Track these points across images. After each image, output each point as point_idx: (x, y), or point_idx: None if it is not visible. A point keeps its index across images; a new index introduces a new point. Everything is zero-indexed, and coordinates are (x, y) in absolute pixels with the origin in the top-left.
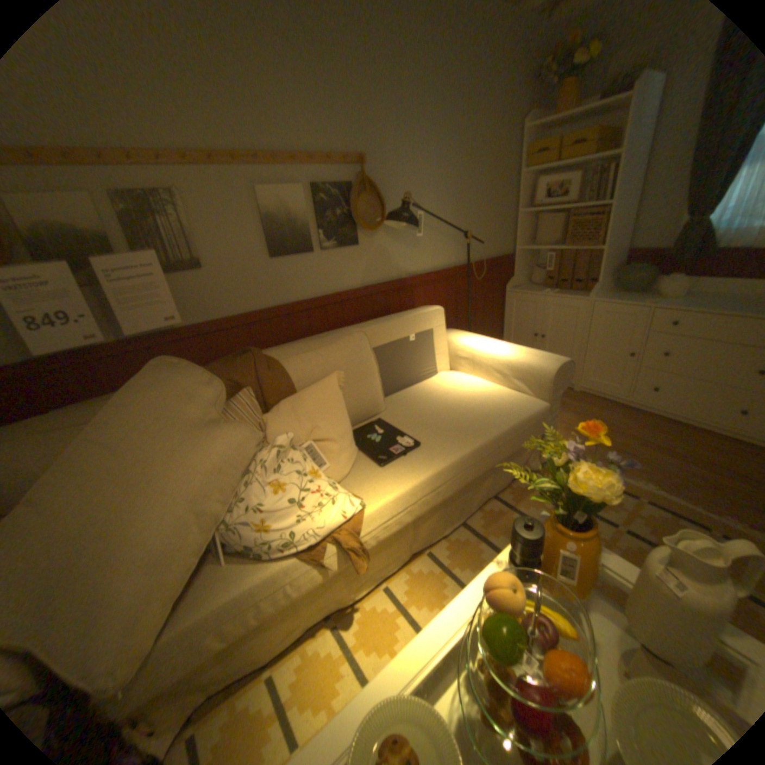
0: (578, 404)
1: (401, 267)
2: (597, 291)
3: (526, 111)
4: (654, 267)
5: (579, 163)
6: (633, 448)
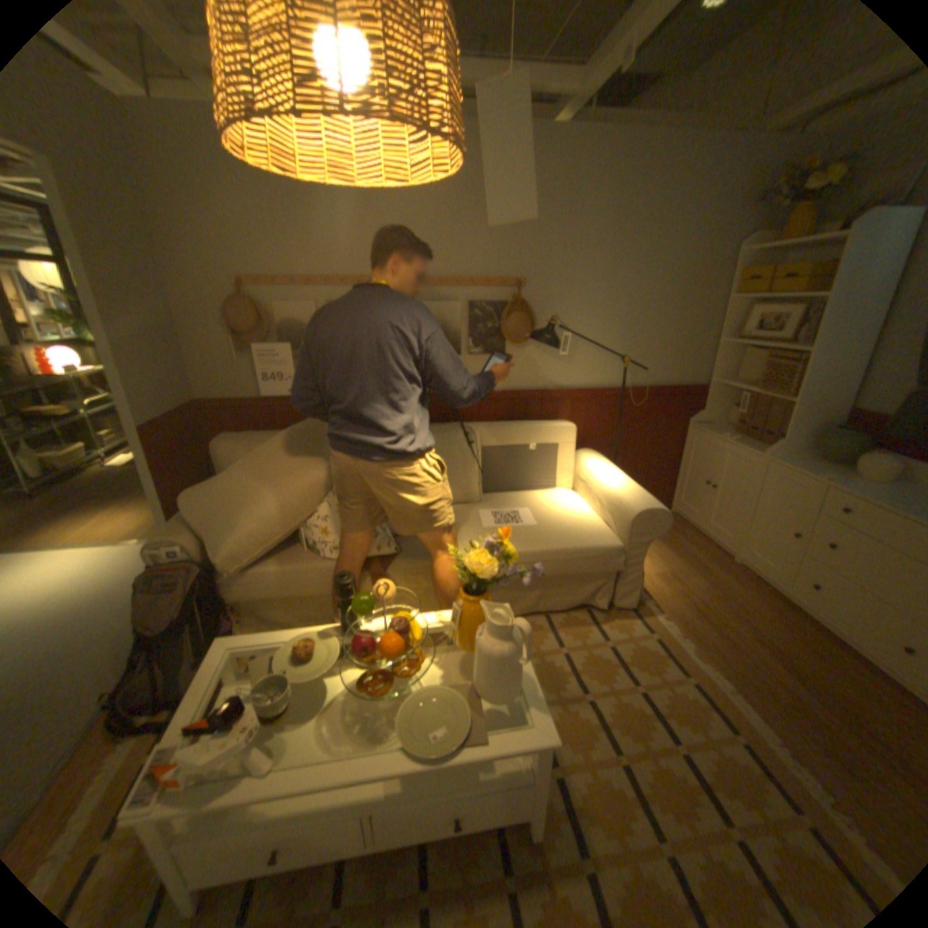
0: (724, 575)
1: (548, 379)
2: (777, 449)
3: (748, 231)
4: (863, 437)
5: (800, 296)
6: (741, 637)
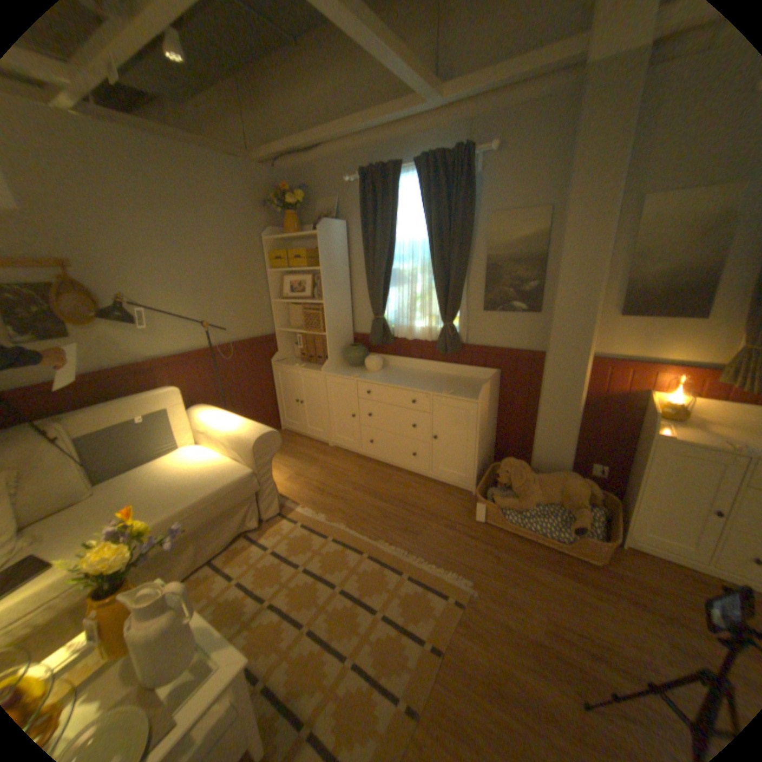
0: (326, 458)
1: (135, 353)
2: (326, 367)
3: (263, 227)
4: (362, 349)
5: (307, 270)
6: (347, 492)
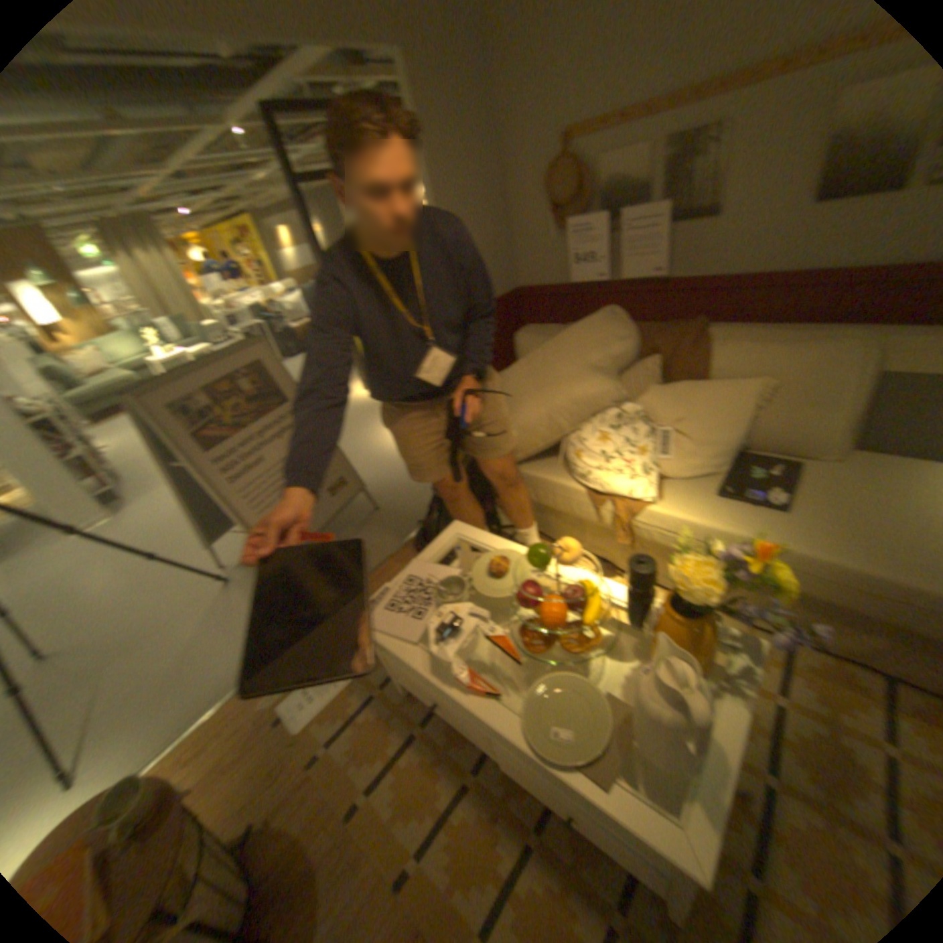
0: None
1: None
2: None
3: None
4: None
5: None
6: None
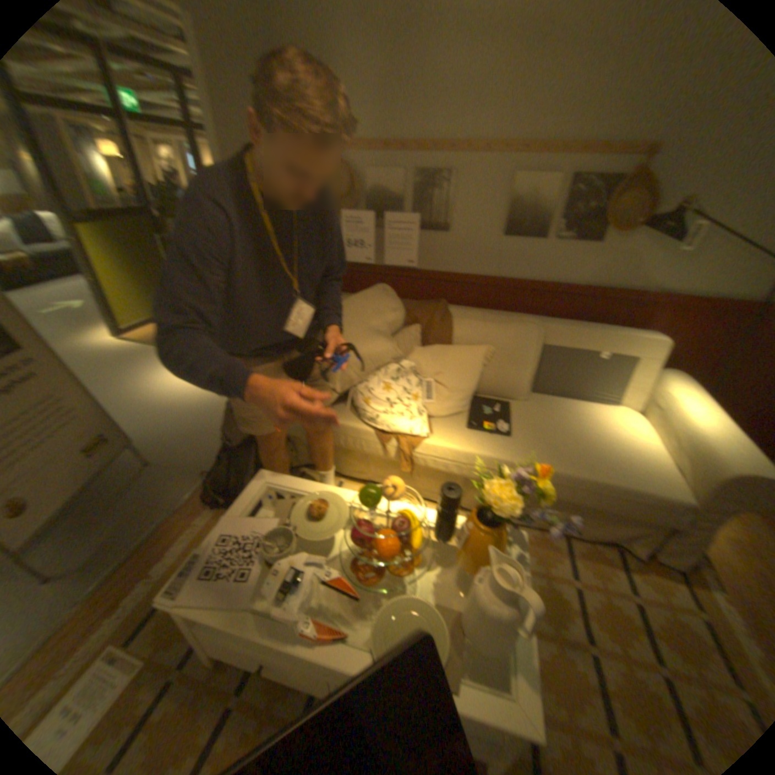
0: None
1: (653, 279)
2: None
3: None
4: None
5: None
6: None
